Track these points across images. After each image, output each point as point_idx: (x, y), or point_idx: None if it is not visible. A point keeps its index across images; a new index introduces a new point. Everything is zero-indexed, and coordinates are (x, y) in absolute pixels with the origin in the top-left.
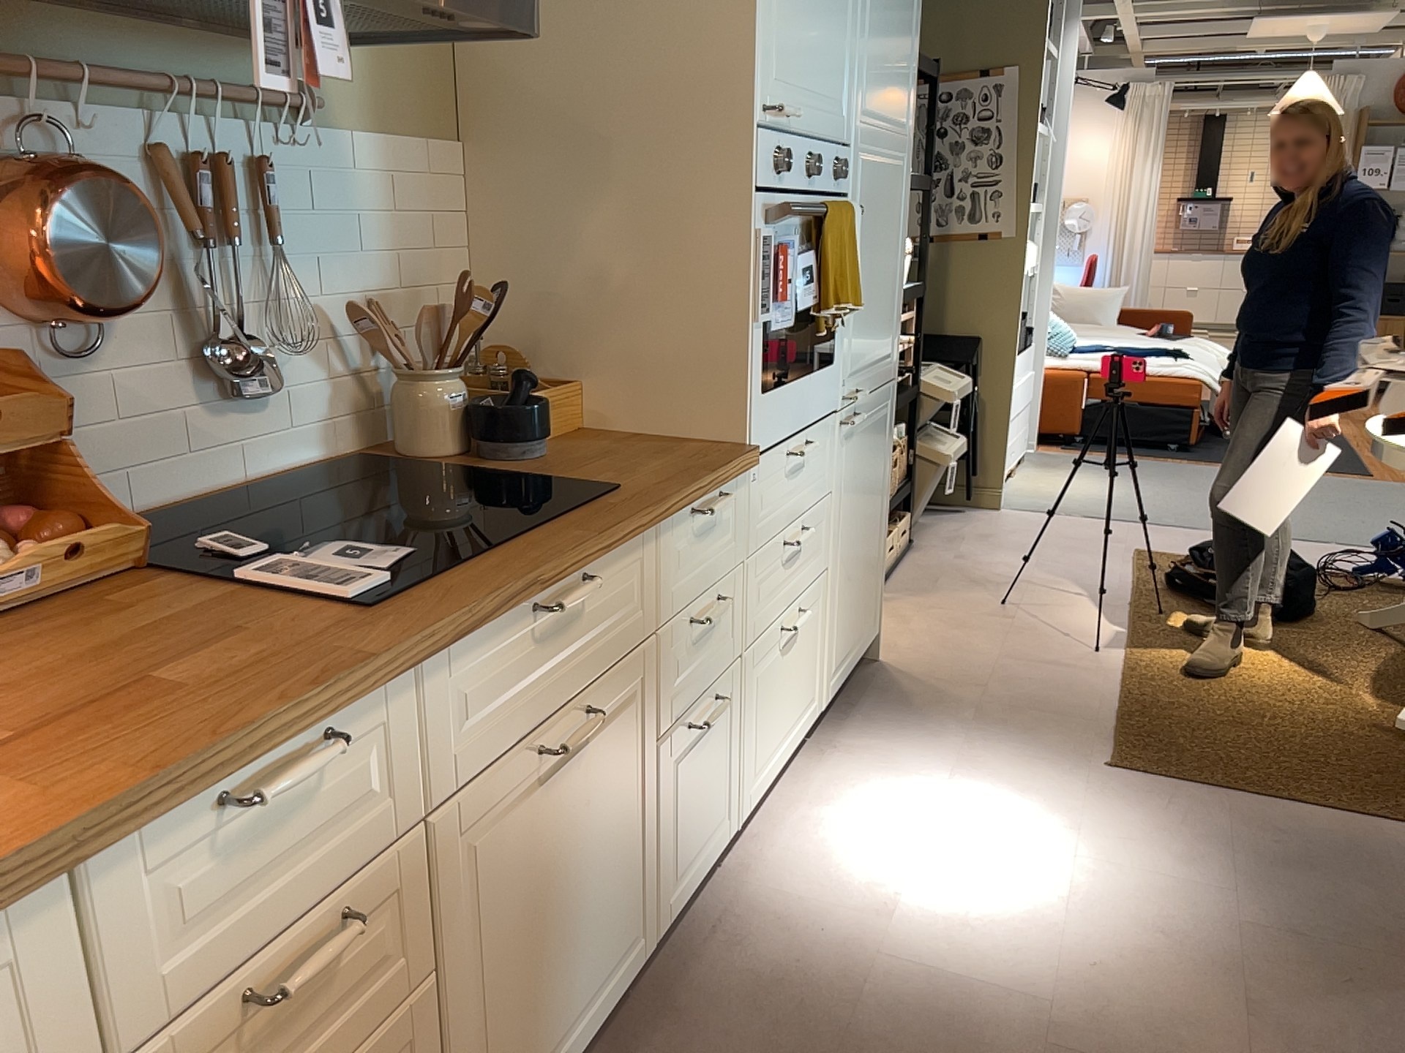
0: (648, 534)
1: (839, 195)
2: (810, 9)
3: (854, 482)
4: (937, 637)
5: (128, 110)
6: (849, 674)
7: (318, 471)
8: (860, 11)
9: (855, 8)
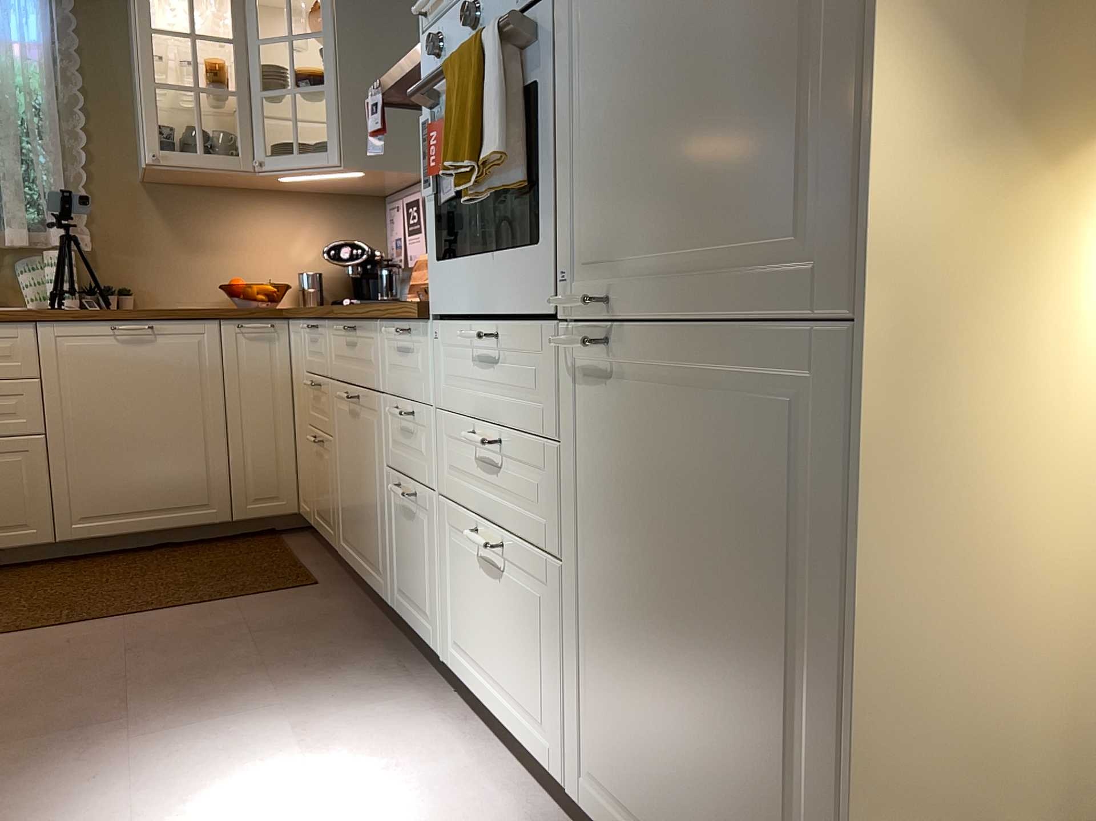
0: (373, 326)
1: (534, 4)
2: None
3: (627, 481)
4: None
5: None
6: None
7: None
8: None
9: None
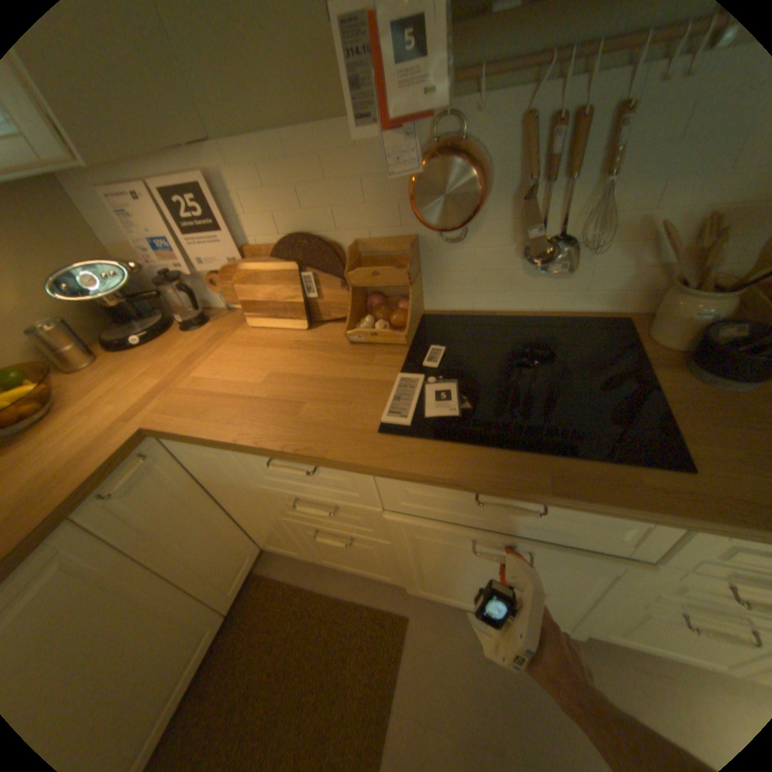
0: (677, 523)
1: None
2: None
3: None
4: None
5: (522, 81)
6: None
7: (596, 317)
8: None
9: None
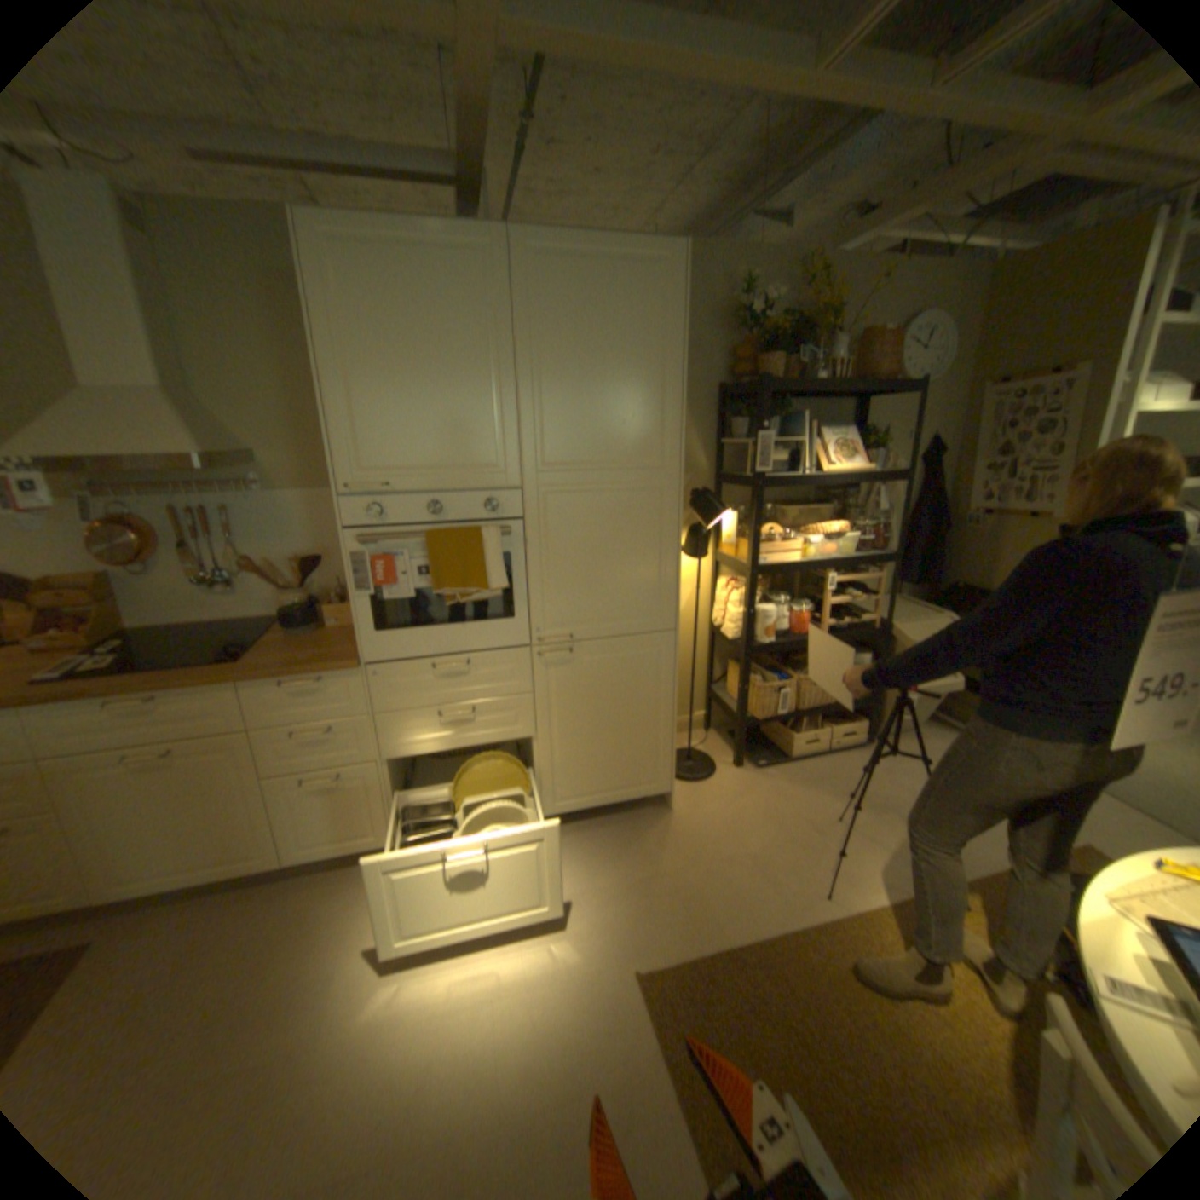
0: (221, 688)
1: (498, 519)
2: (410, 419)
3: (576, 692)
4: (737, 818)
5: (159, 494)
6: (596, 806)
7: (262, 620)
8: (517, 403)
9: (505, 403)
